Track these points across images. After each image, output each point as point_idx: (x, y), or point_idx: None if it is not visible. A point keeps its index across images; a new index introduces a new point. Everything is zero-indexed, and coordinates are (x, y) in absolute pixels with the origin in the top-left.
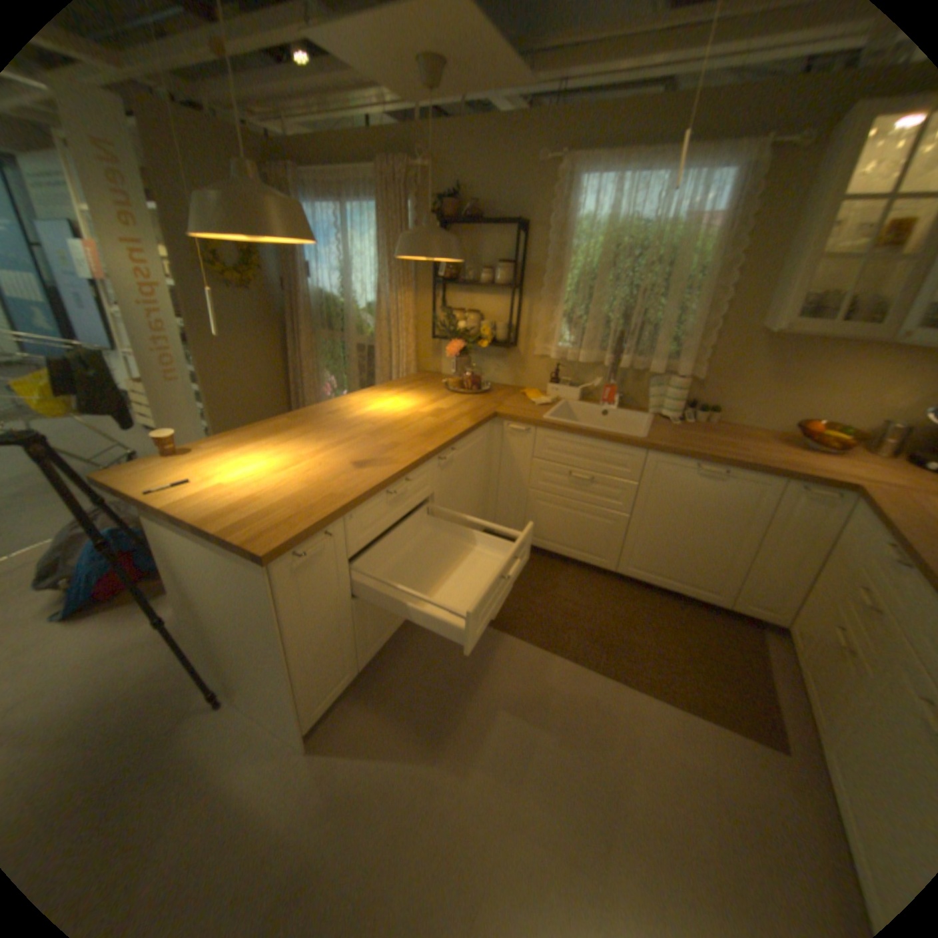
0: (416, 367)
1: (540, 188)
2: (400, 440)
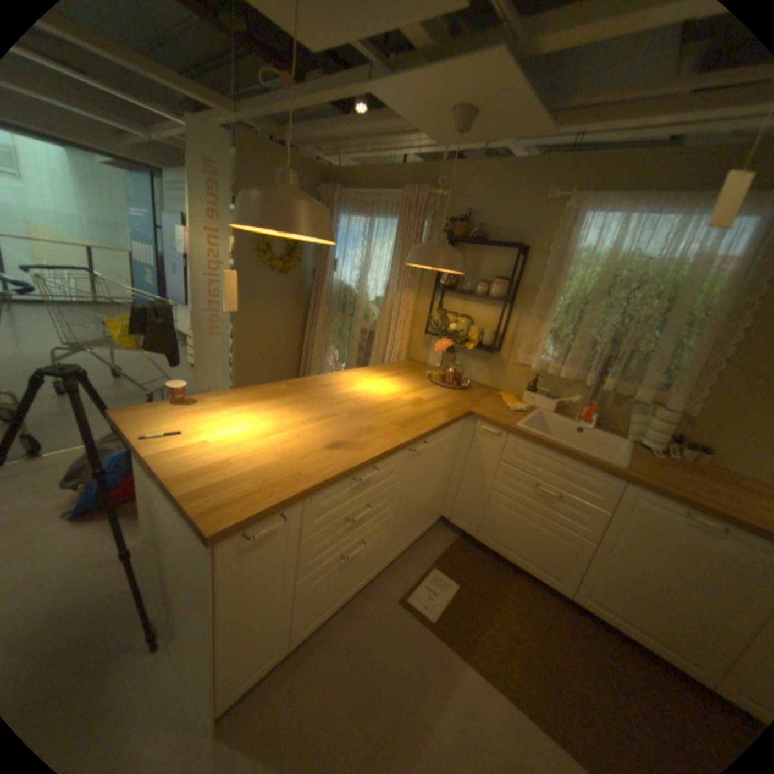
0: (406, 355)
1: (545, 220)
2: (377, 424)
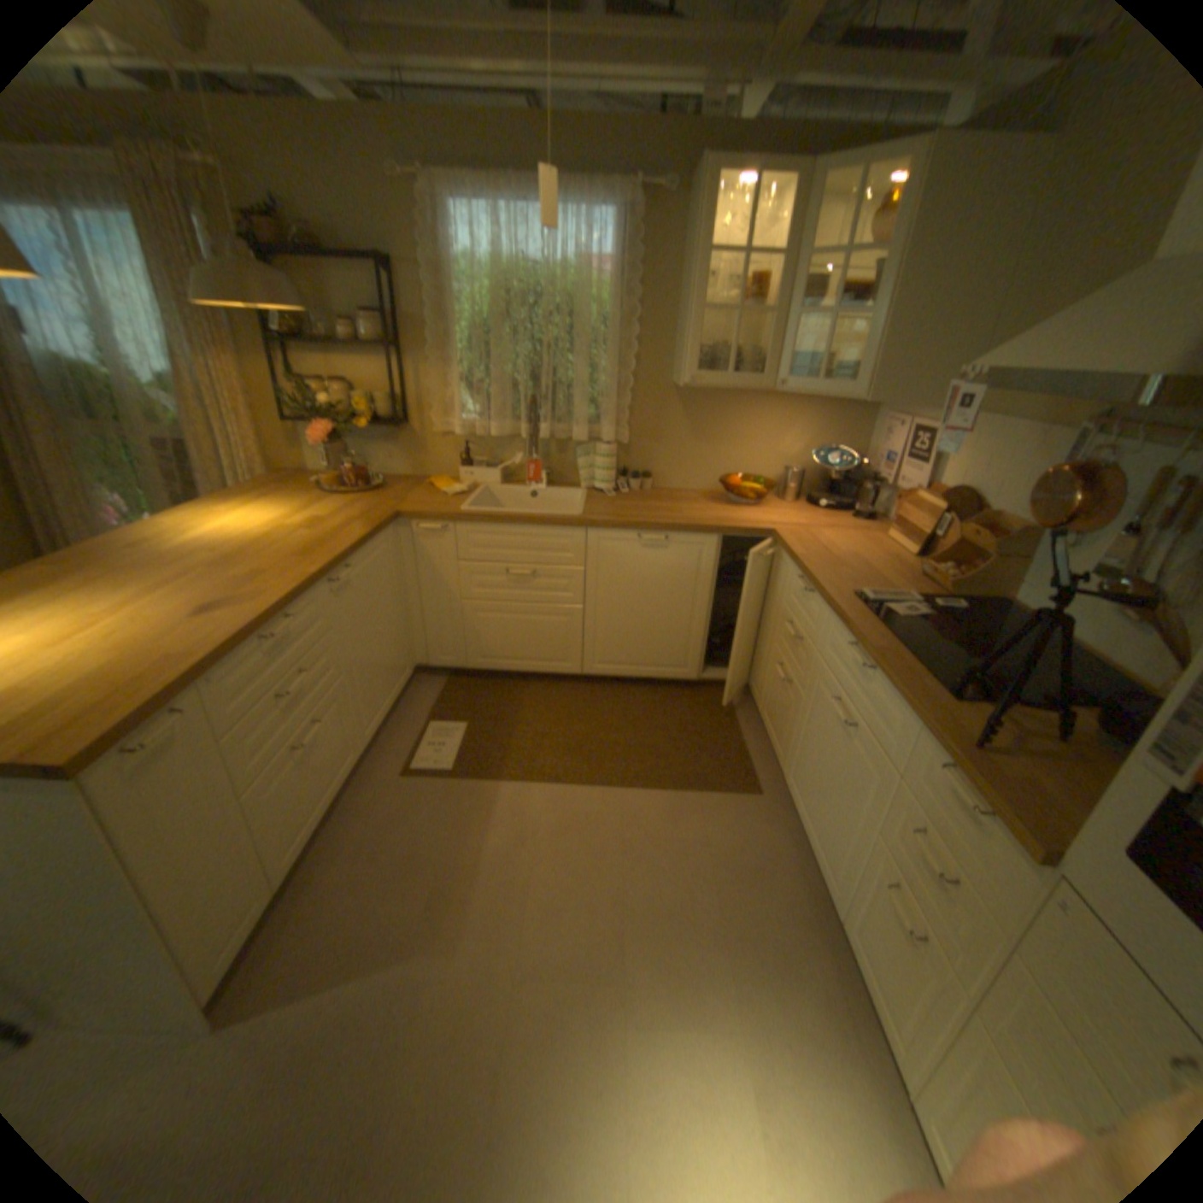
0: (263, 465)
1: (394, 213)
2: (261, 565)
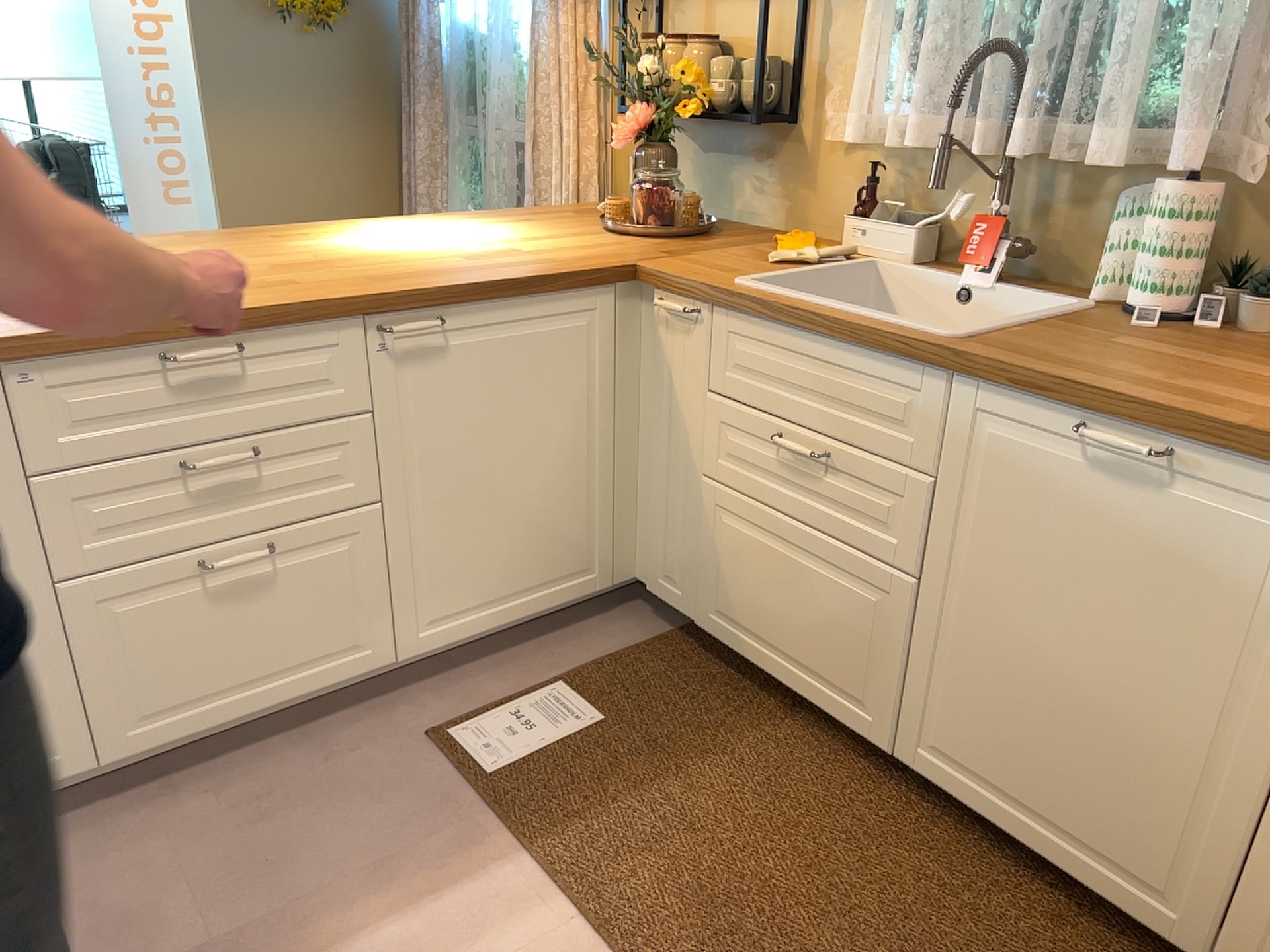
0: (597, 189)
1: None
2: (314, 278)
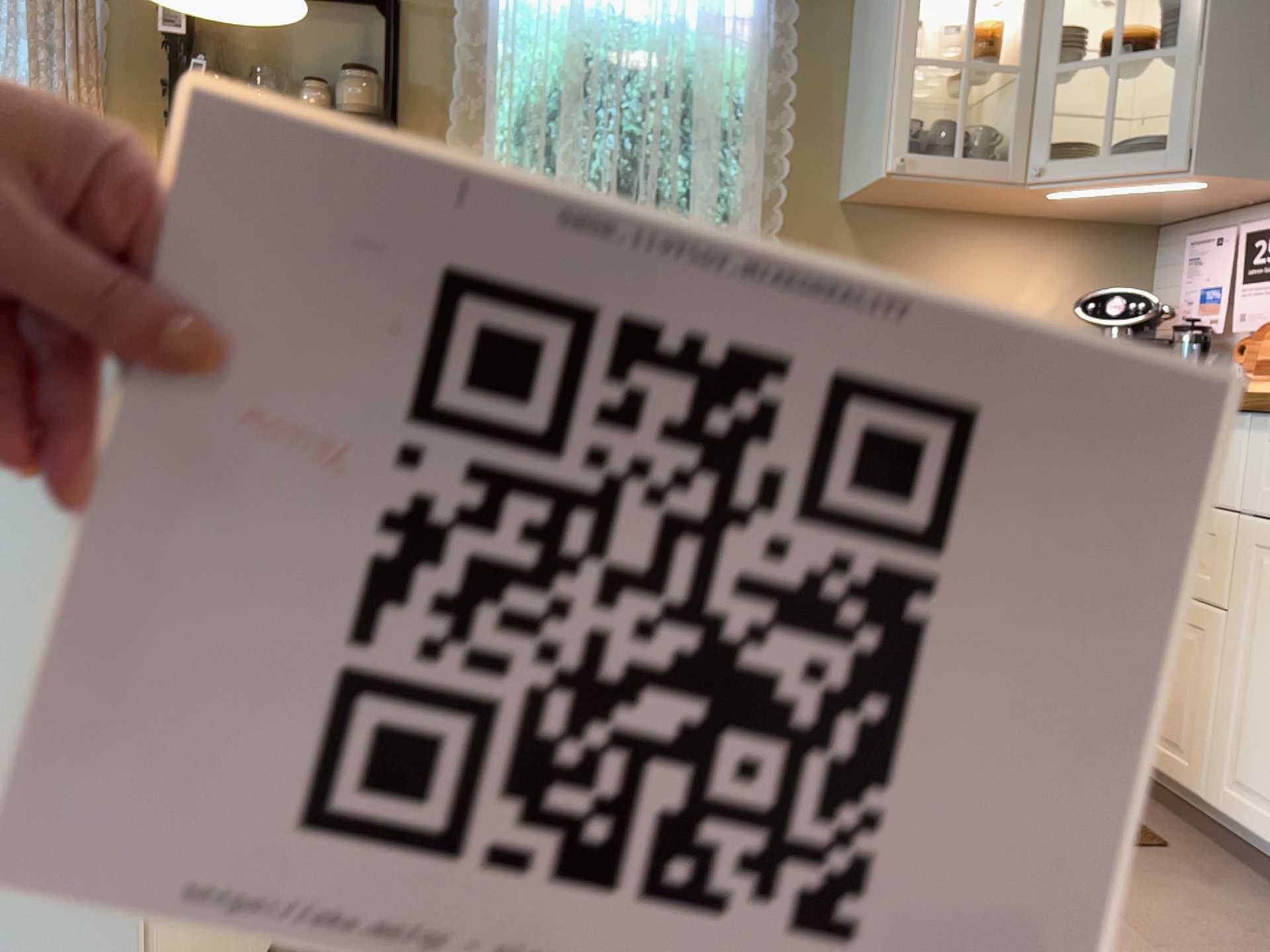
0: None
1: None
2: None
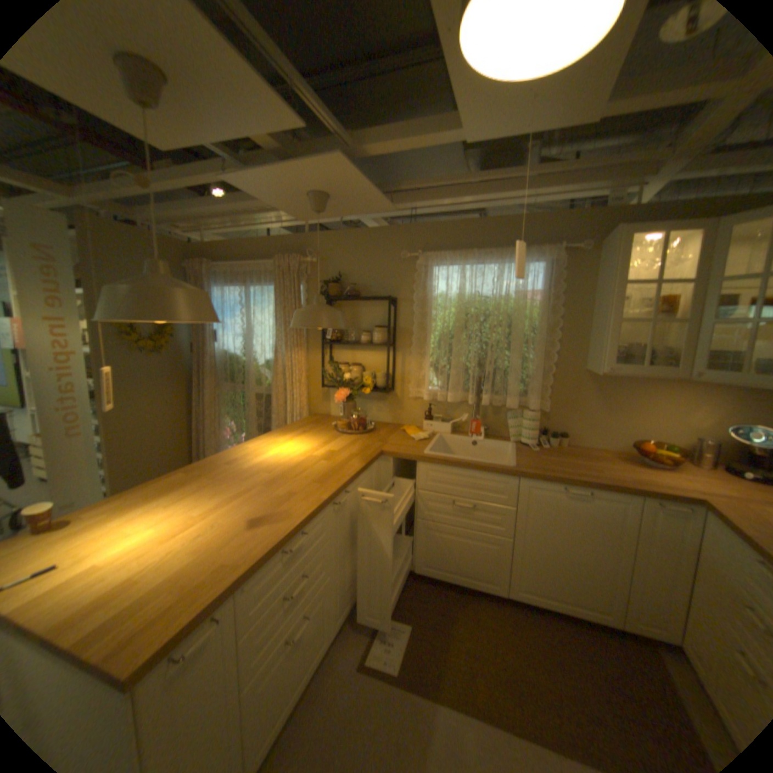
0: (308, 411)
1: (403, 276)
2: (295, 488)
